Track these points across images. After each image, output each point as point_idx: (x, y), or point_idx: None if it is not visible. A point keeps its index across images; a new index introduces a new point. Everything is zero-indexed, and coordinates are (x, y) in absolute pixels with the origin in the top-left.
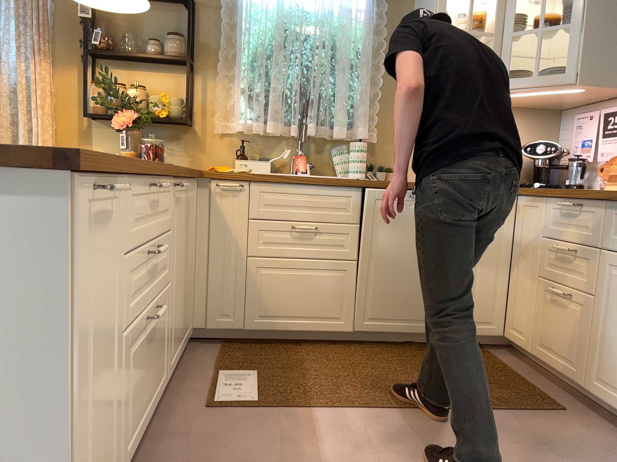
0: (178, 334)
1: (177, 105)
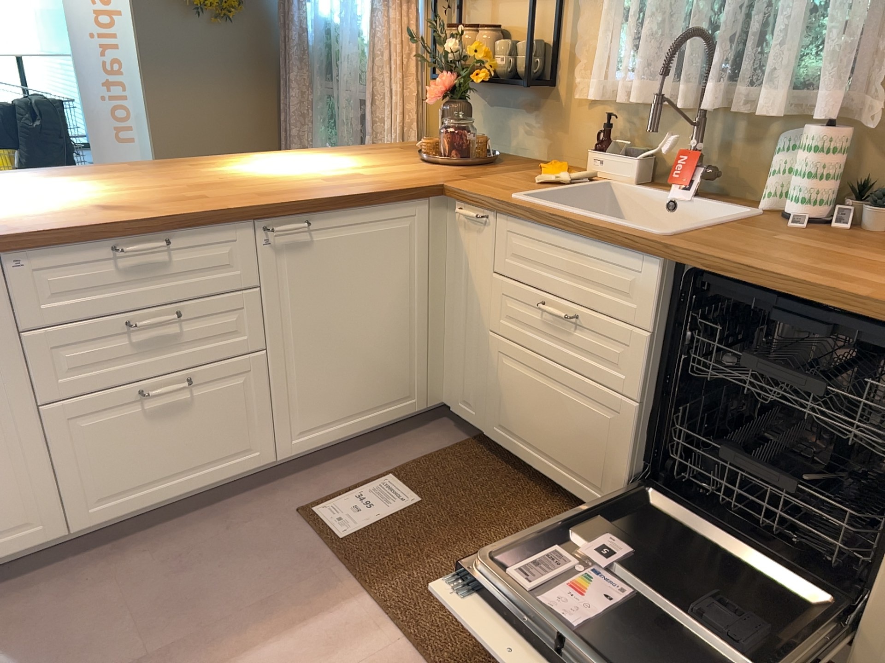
0: (335, 407)
1: (523, 54)
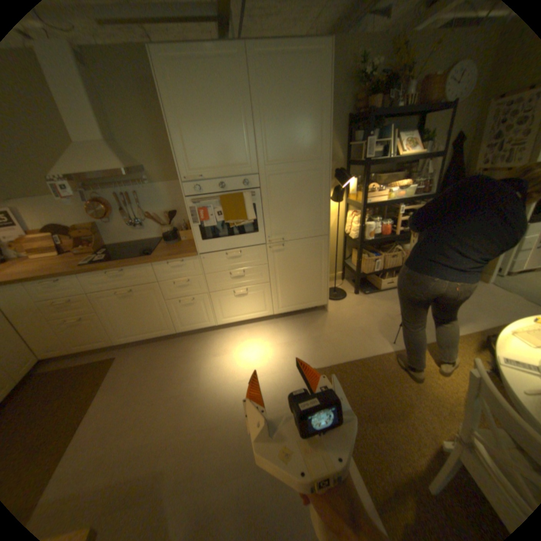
0: None
1: None
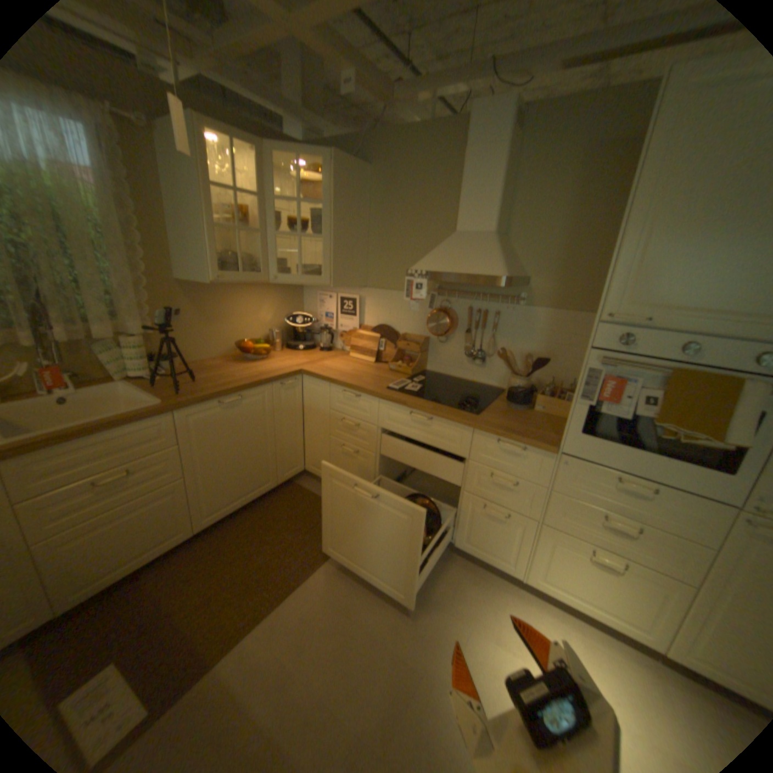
0: None
1: None
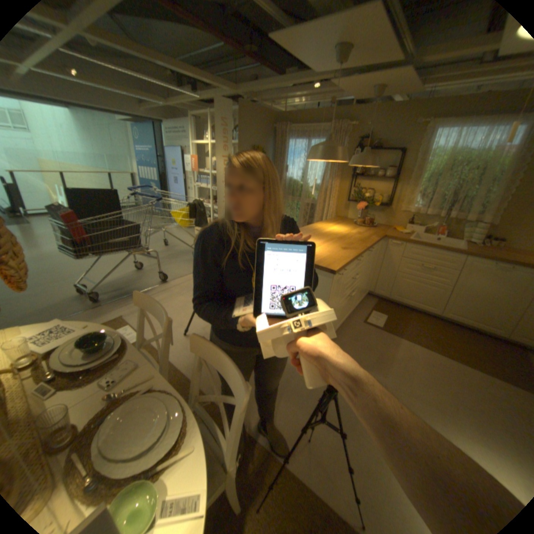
0: (361, 295)
1: (385, 198)
